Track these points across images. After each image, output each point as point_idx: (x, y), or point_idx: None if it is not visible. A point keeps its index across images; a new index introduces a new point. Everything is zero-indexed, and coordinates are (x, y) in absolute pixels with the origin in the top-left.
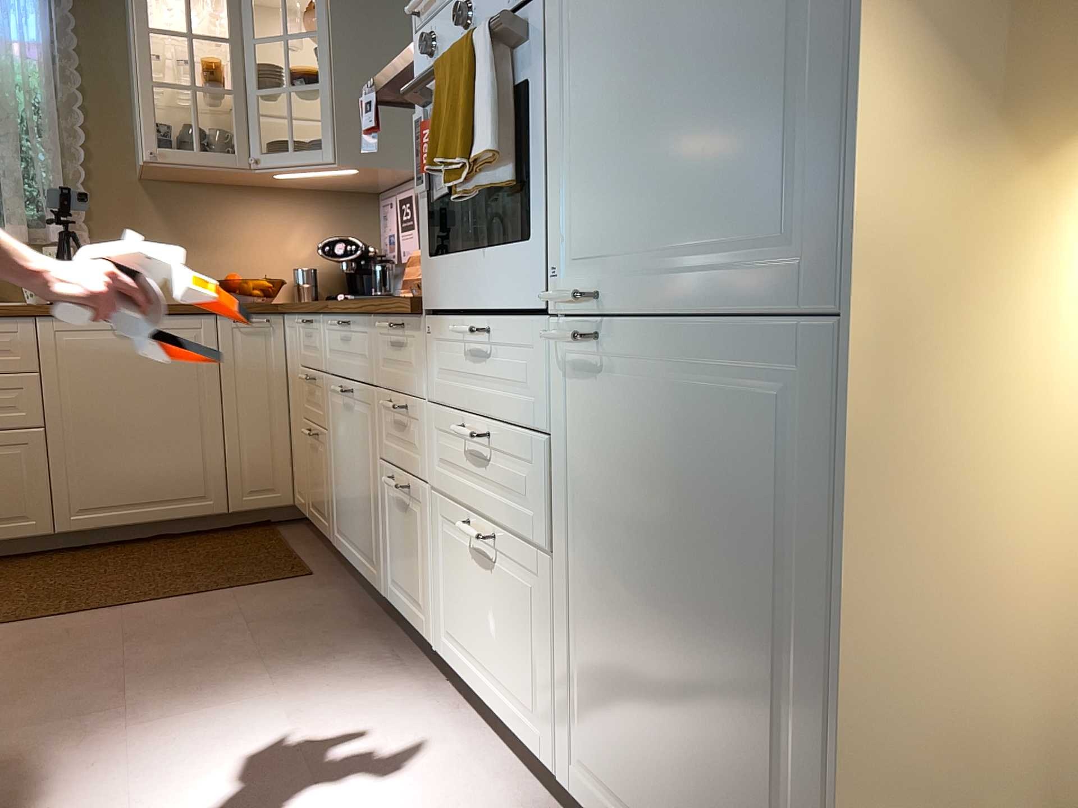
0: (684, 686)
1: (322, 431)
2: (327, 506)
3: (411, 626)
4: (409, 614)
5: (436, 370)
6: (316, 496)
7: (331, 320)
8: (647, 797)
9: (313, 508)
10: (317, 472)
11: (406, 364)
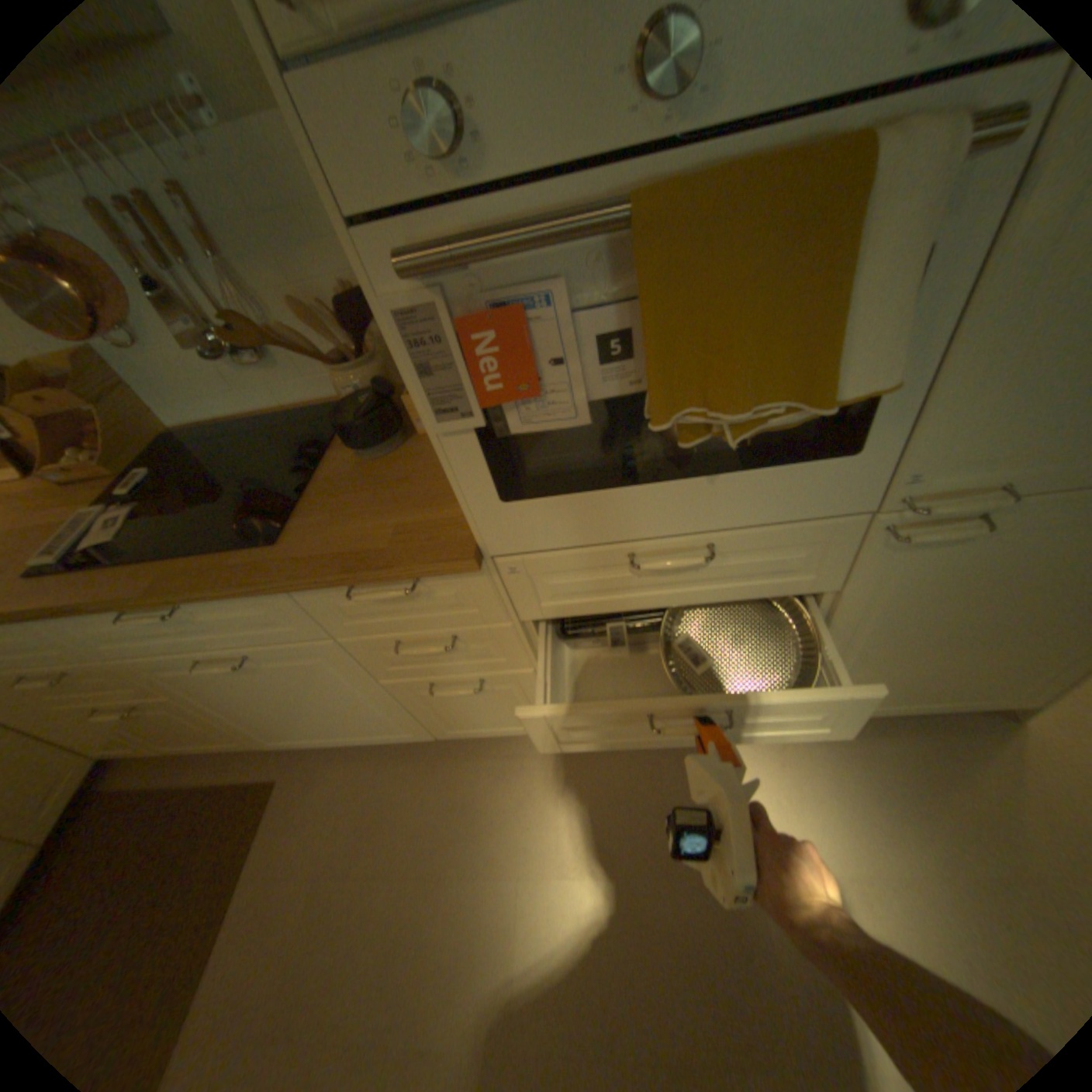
0: (981, 653)
1: (143, 702)
2: (220, 736)
3: (504, 736)
4: (499, 733)
5: (536, 595)
6: (174, 740)
7: (82, 615)
8: (904, 696)
9: (171, 747)
10: (163, 727)
11: (432, 607)
